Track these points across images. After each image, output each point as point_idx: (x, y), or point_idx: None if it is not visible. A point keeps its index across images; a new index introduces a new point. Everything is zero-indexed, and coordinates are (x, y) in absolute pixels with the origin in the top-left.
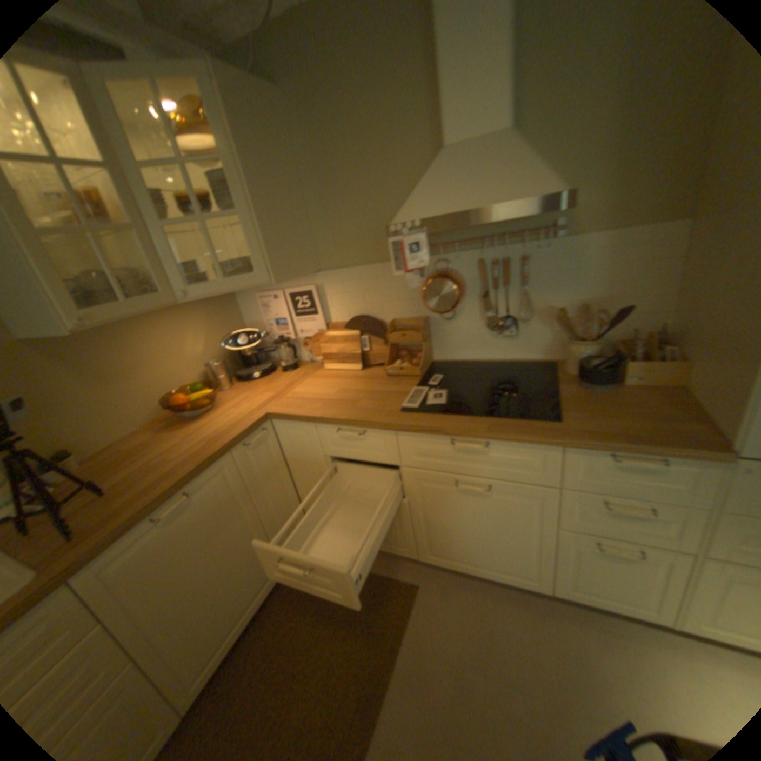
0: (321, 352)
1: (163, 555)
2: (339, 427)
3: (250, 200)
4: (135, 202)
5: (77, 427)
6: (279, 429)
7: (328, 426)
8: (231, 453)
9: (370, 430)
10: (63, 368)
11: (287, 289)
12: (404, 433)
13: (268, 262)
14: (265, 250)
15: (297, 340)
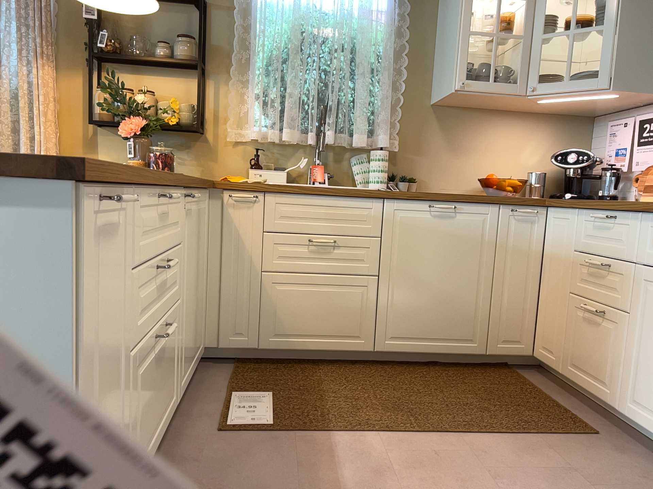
0: (646, 186)
1: (423, 233)
2: (595, 214)
3: (620, 18)
4: (533, 23)
5: (428, 170)
6: (550, 220)
7: (588, 215)
8: (499, 208)
9: (620, 217)
10: (441, 130)
11: (639, 116)
12: (648, 220)
13: (614, 70)
14: (615, 60)
15: (632, 178)
